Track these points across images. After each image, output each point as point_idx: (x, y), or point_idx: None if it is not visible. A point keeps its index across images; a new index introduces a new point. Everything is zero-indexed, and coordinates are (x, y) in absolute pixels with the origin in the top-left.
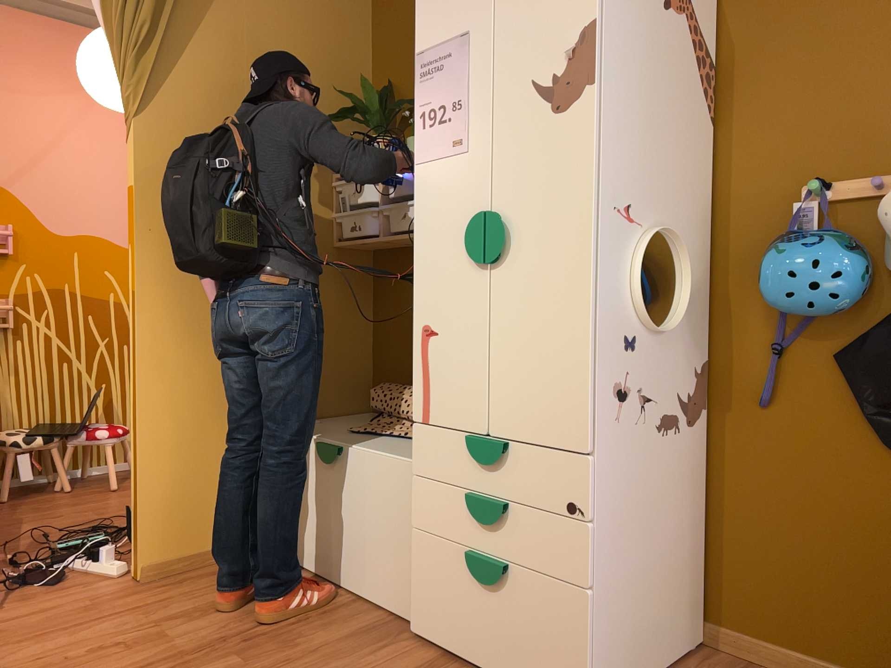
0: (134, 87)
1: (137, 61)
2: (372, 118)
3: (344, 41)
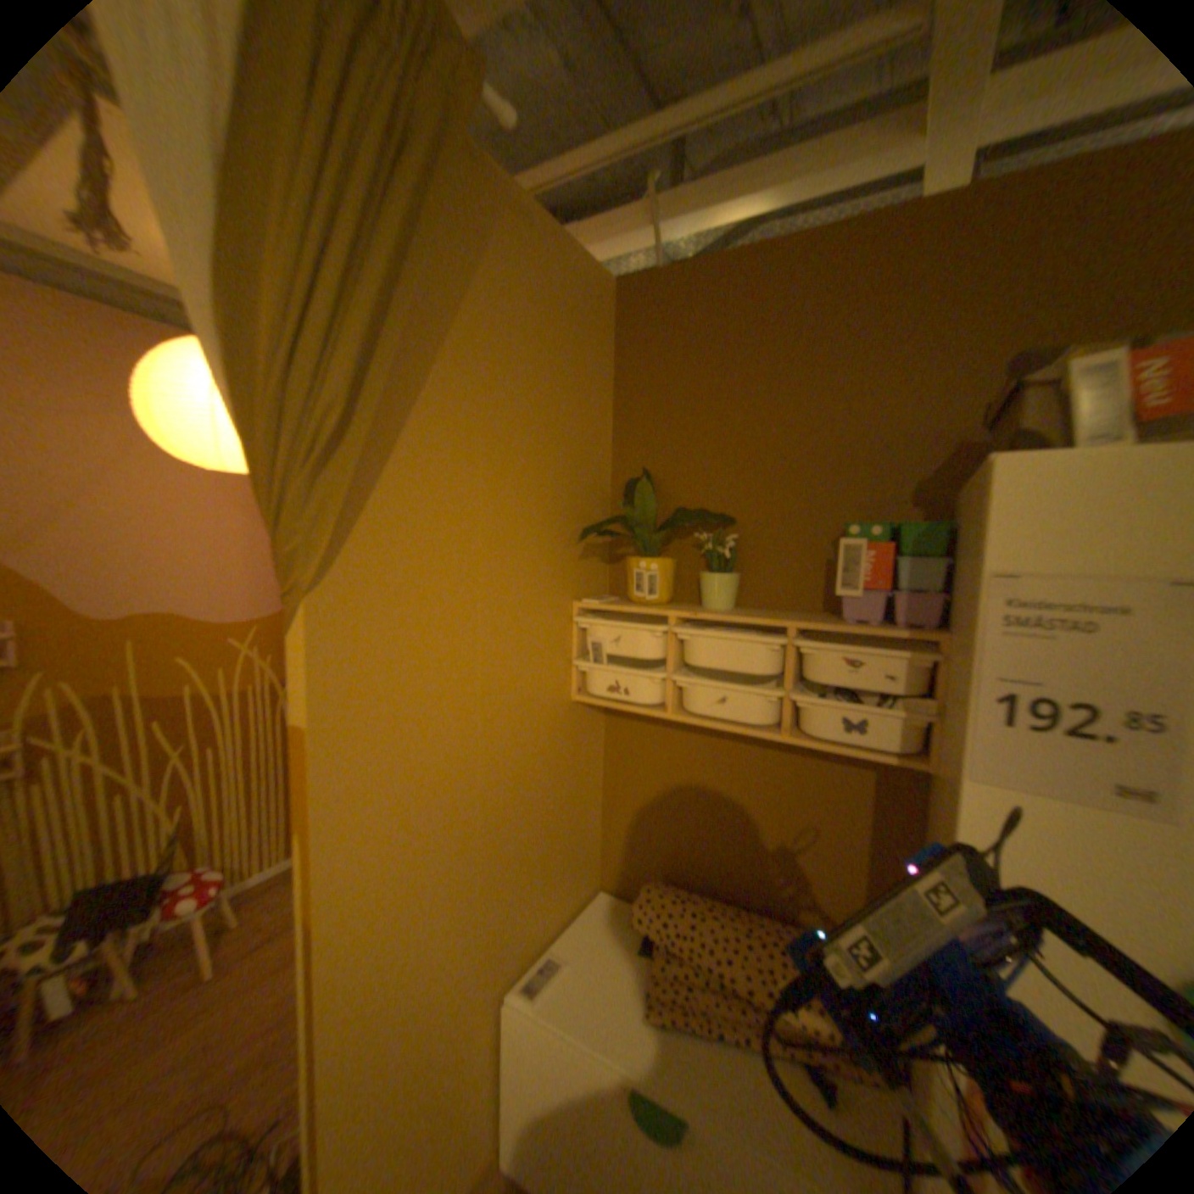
0: (306, 534)
1: (313, 480)
2: (646, 534)
3: (590, 408)
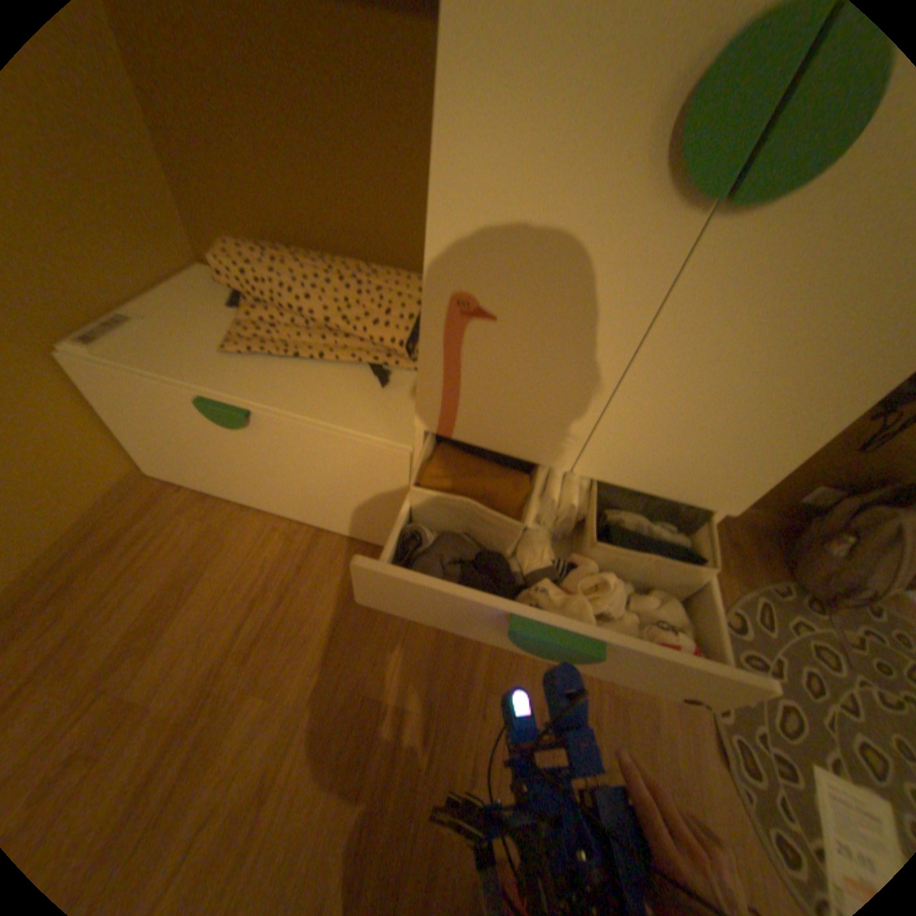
0: None
1: None
2: None
3: None
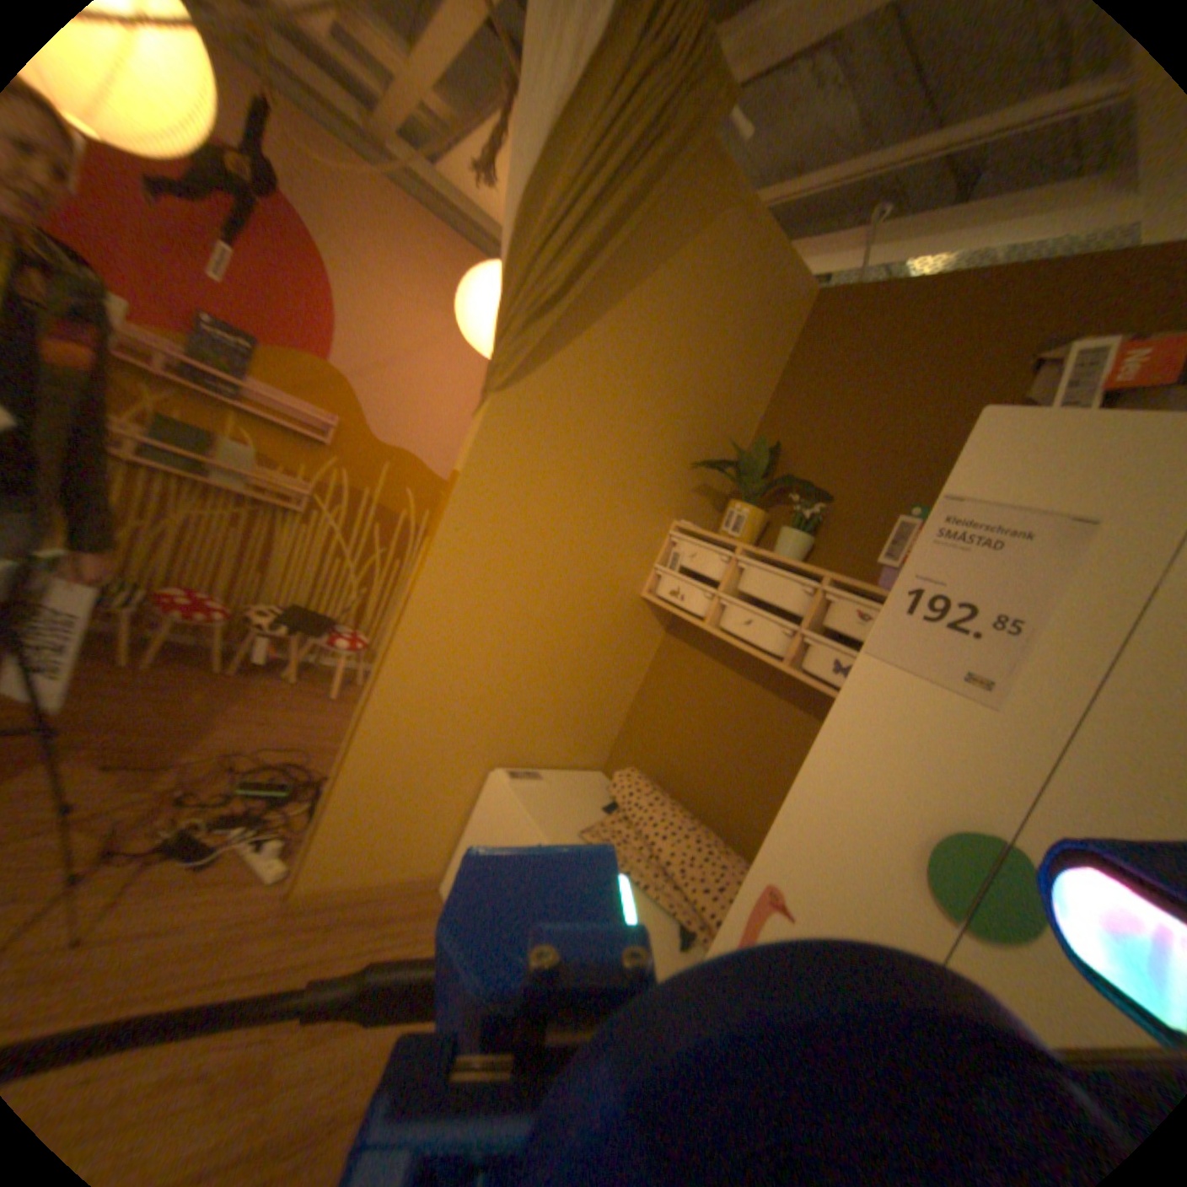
0: (508, 356)
1: (525, 326)
2: (750, 483)
3: (750, 379)
